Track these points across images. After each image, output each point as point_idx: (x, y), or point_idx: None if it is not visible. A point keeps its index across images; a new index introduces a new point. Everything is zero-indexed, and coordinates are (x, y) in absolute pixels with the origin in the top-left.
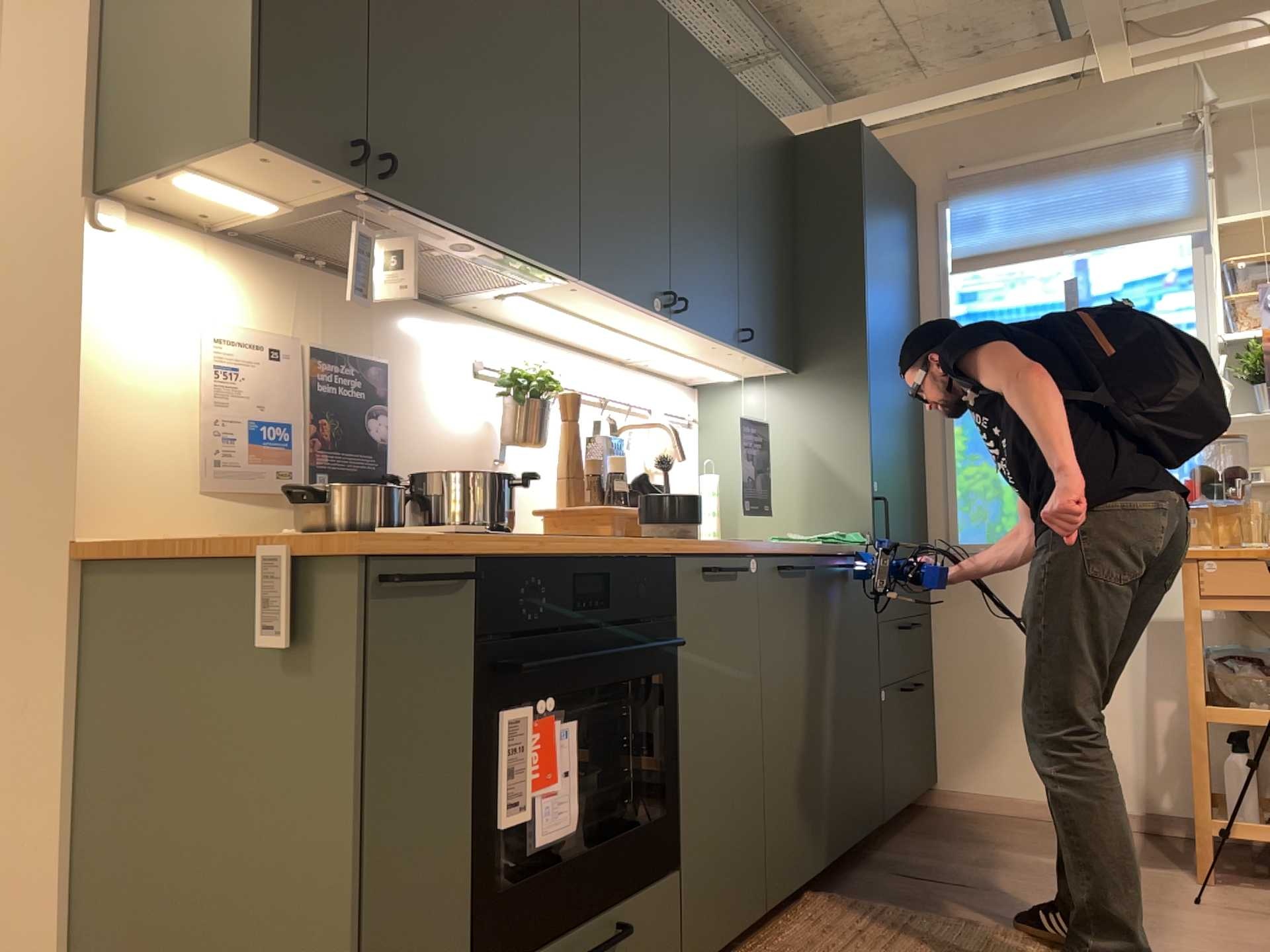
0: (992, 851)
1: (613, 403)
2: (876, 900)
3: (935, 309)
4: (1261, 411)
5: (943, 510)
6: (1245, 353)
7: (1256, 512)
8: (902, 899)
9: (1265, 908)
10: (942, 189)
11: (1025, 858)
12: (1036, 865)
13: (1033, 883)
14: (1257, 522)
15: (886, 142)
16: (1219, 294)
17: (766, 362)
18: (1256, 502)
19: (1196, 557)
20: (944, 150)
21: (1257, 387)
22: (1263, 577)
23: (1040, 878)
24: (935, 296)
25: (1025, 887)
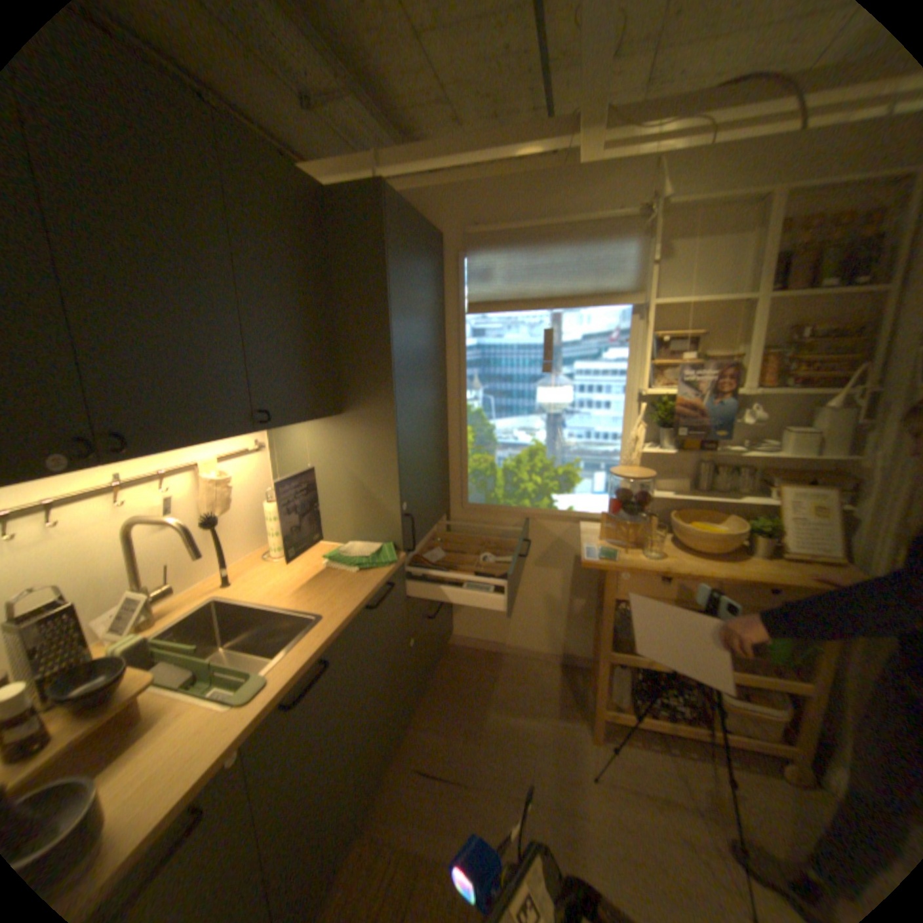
0: (478, 715)
1: (135, 480)
2: (395, 833)
3: (456, 339)
4: (664, 445)
5: (459, 480)
6: (659, 403)
7: (655, 525)
8: (414, 826)
9: (632, 781)
10: (463, 241)
11: (497, 723)
12: (503, 735)
13: (500, 768)
14: (656, 537)
15: (421, 191)
16: (646, 353)
17: (302, 421)
18: (656, 519)
19: (619, 572)
20: (464, 205)
21: (663, 429)
22: (659, 587)
23: (505, 758)
24: (456, 328)
25: (496, 779)
